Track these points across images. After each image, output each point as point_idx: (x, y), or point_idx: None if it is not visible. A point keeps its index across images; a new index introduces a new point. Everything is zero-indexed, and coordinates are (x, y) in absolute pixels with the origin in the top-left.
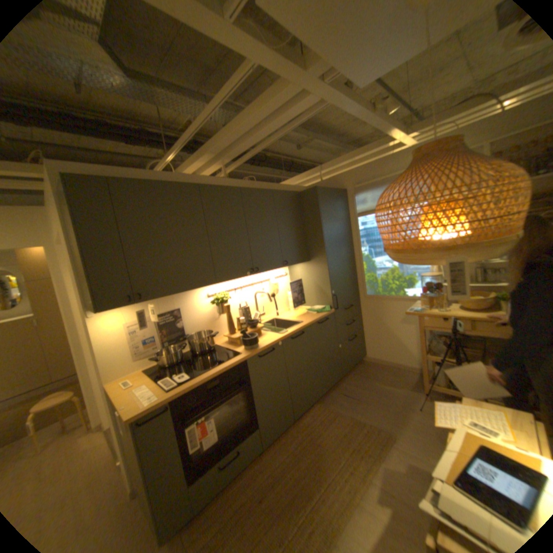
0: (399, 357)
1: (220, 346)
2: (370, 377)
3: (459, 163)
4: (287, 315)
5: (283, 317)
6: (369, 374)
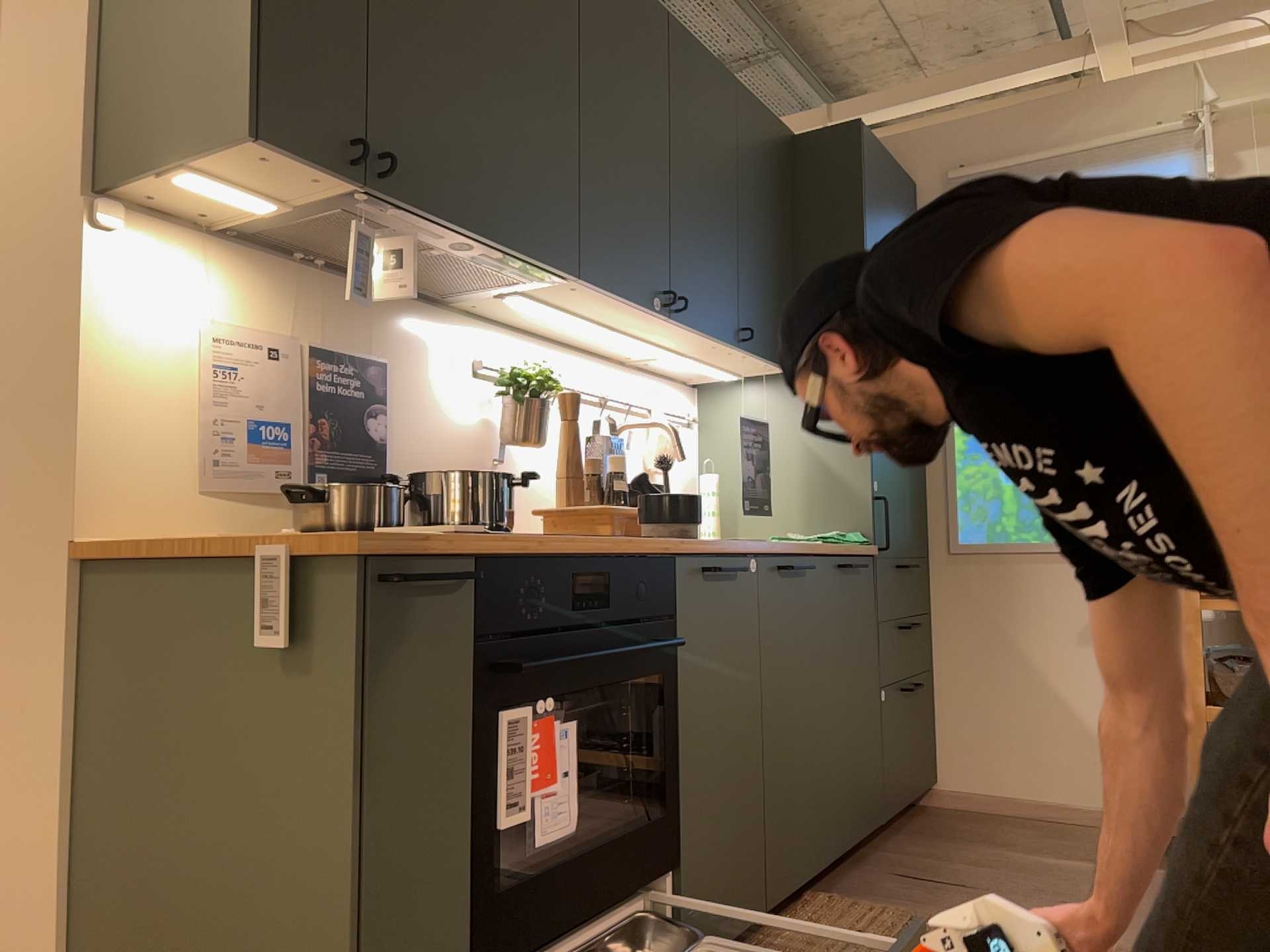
0: (1064, 774)
1: None
2: (973, 837)
3: None
4: None
5: None
6: (965, 831)
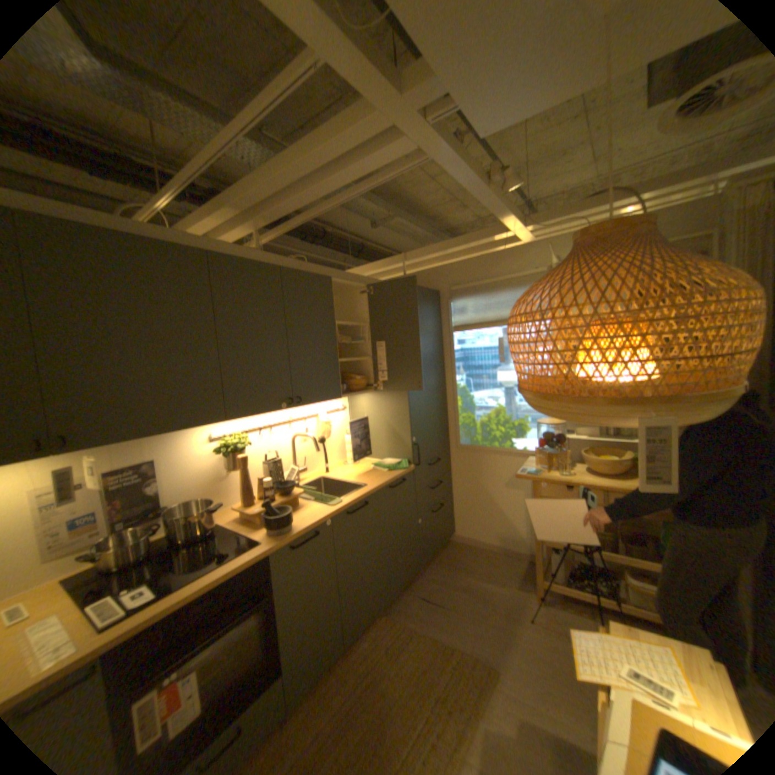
0: (500, 536)
1: (225, 526)
2: (460, 567)
3: (662, 257)
4: (342, 472)
5: (336, 474)
6: (458, 562)
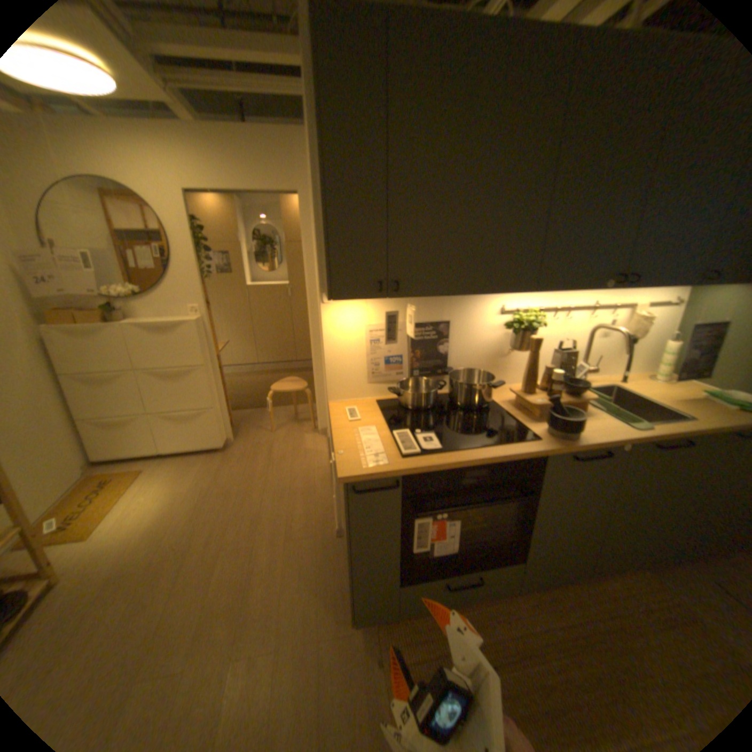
0: None
1: (499, 404)
2: None
3: None
4: (648, 388)
5: (639, 388)
6: None
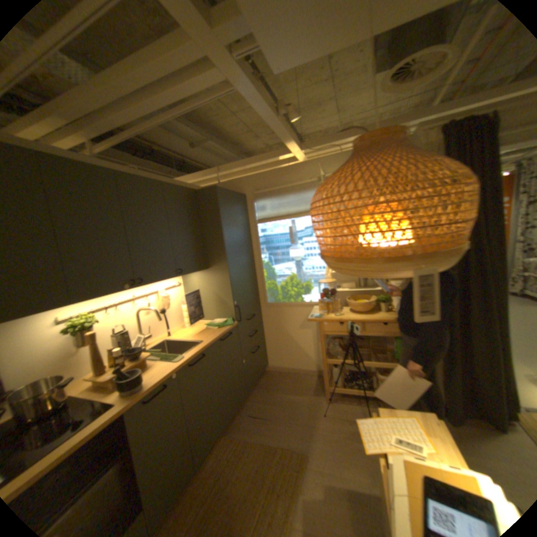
0: (298, 362)
1: (78, 396)
2: (274, 388)
3: (418, 155)
4: (182, 334)
5: (178, 336)
6: (273, 385)
